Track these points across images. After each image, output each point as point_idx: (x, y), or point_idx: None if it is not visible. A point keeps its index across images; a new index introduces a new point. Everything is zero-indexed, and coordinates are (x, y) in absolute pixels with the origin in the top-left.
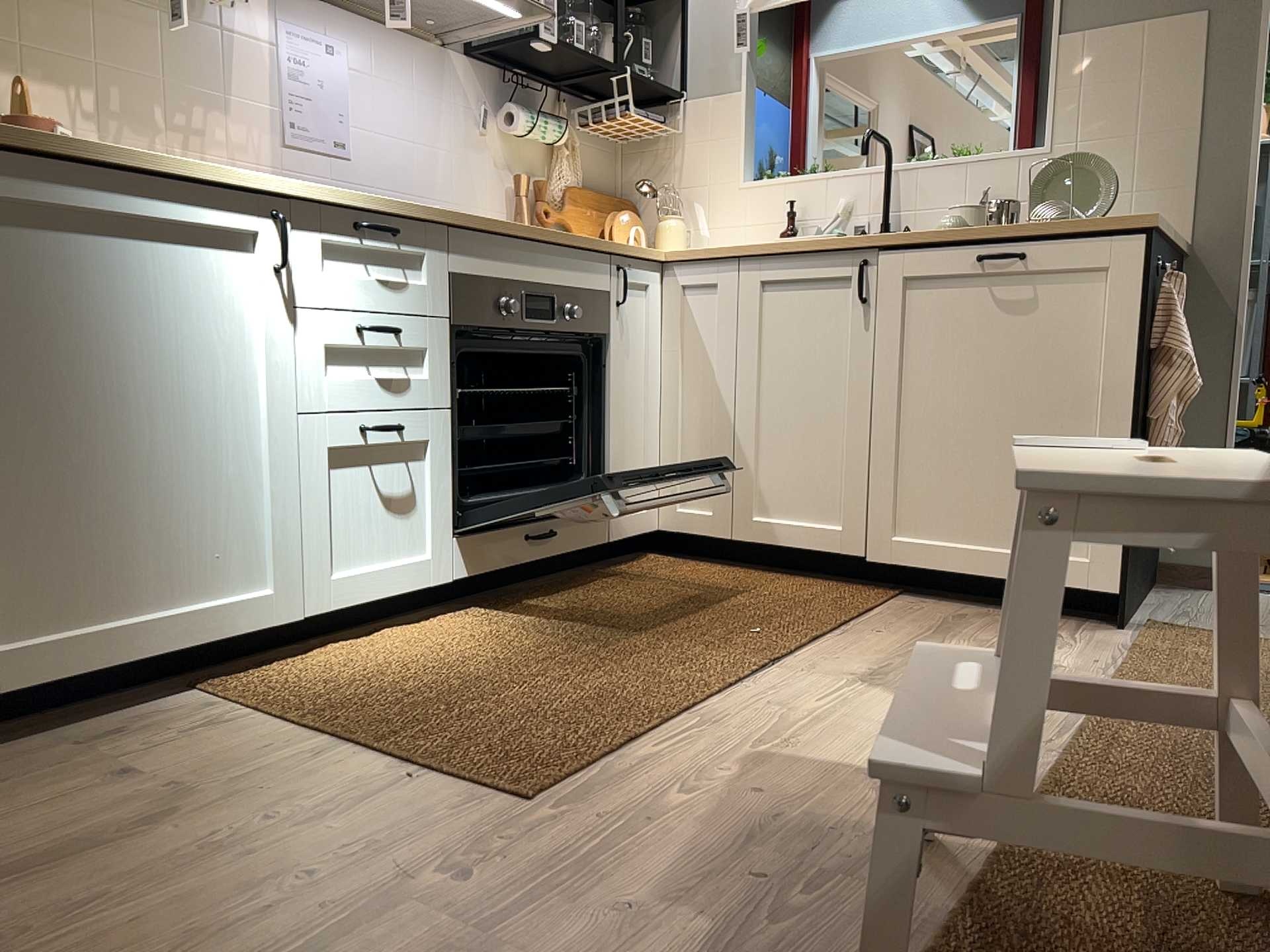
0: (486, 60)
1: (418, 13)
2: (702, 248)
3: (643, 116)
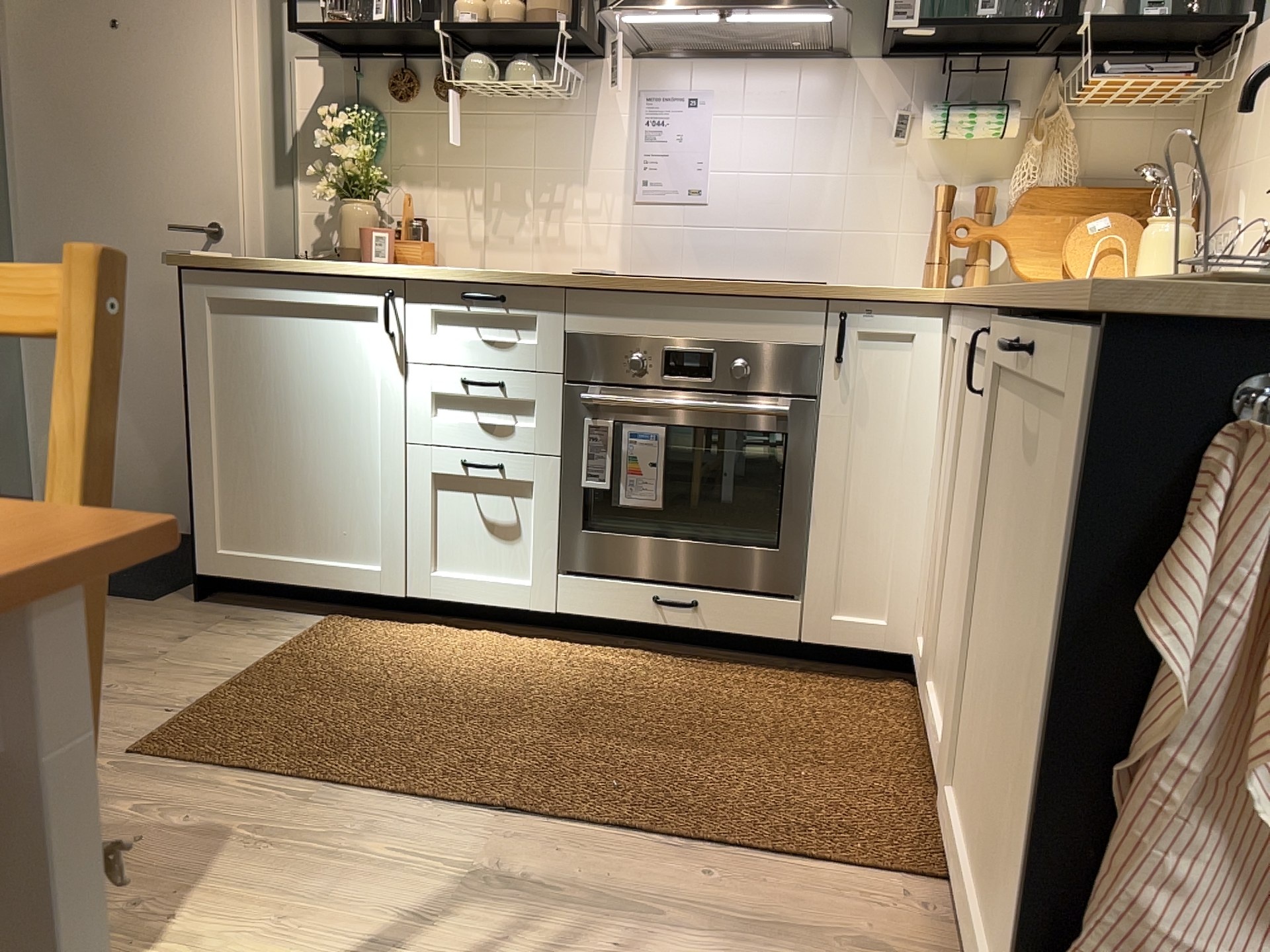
0: (907, 53)
1: (763, 40)
2: (955, 294)
3: (1132, 74)
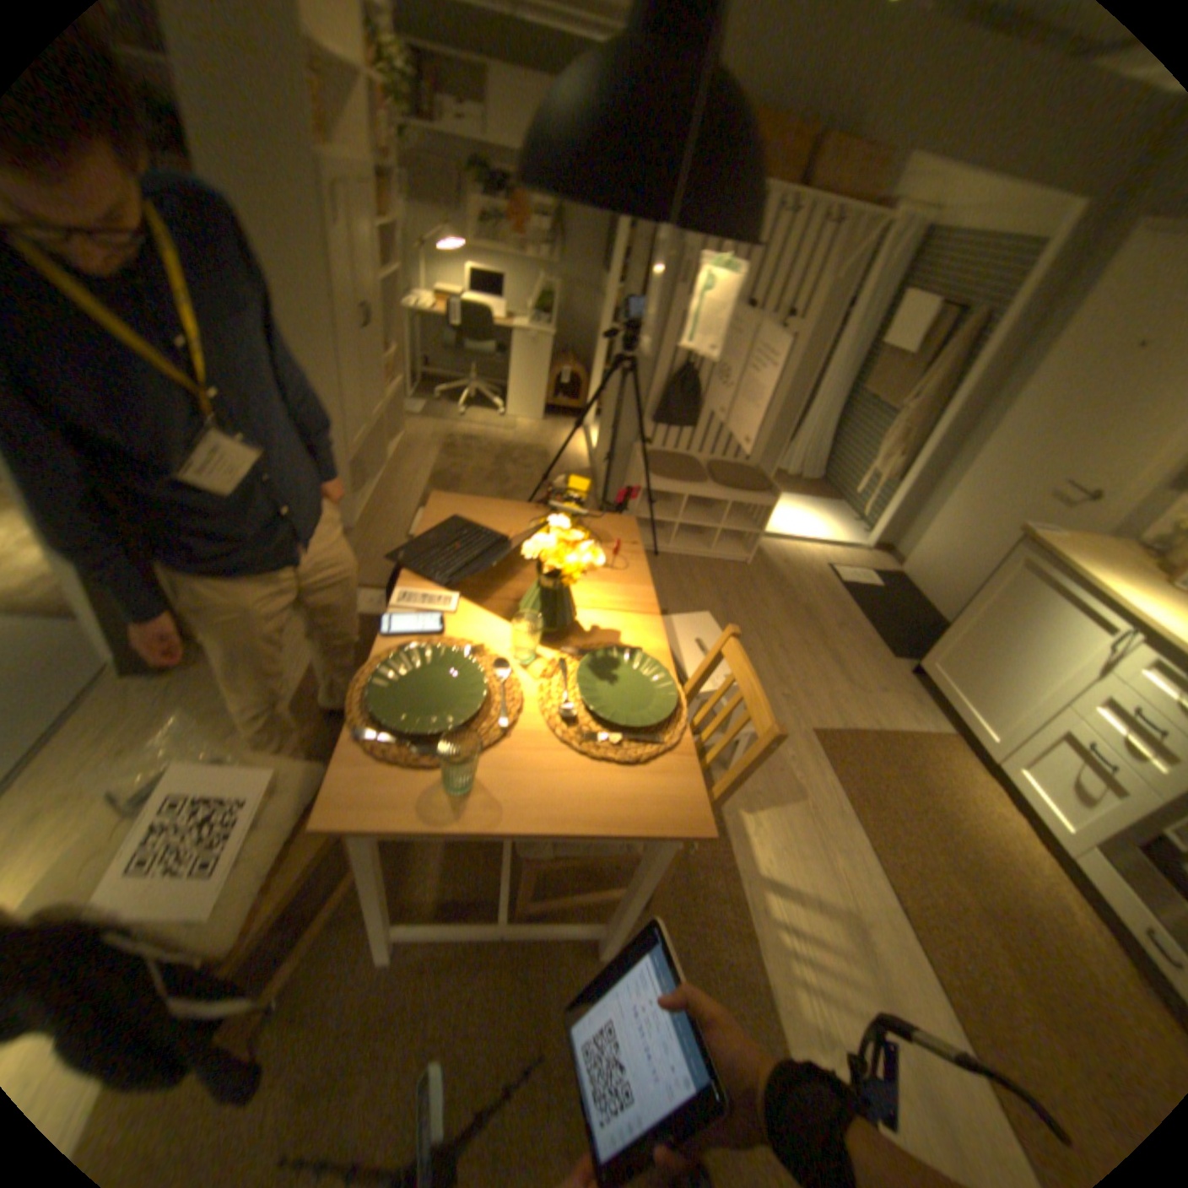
0: None
1: None
2: None
3: None
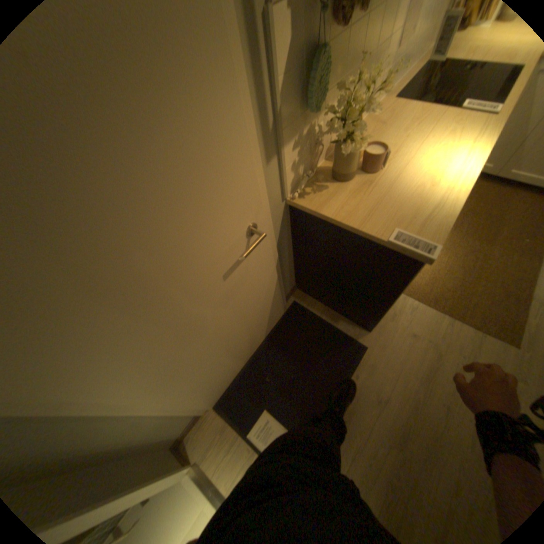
0: None
1: None
2: None
3: None
